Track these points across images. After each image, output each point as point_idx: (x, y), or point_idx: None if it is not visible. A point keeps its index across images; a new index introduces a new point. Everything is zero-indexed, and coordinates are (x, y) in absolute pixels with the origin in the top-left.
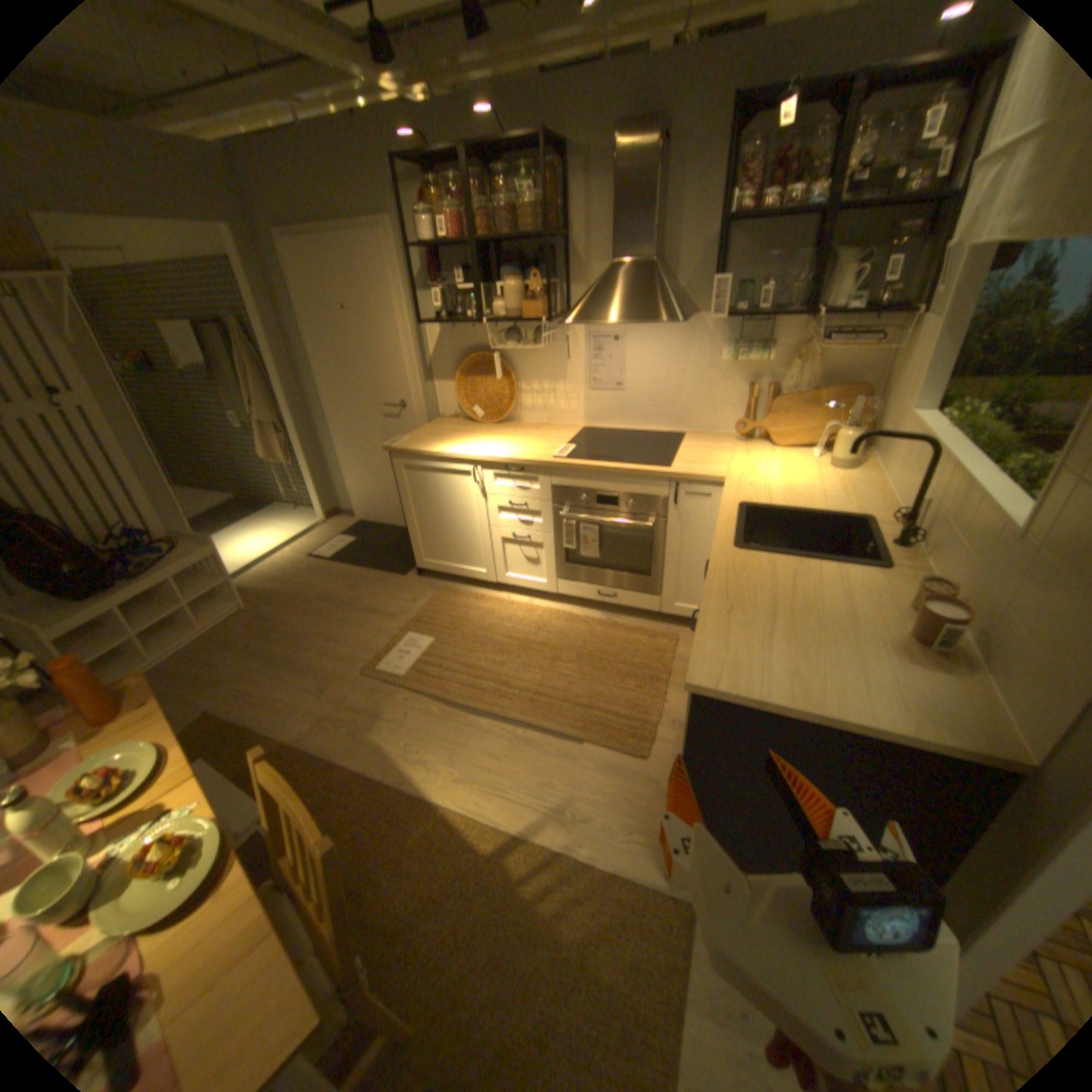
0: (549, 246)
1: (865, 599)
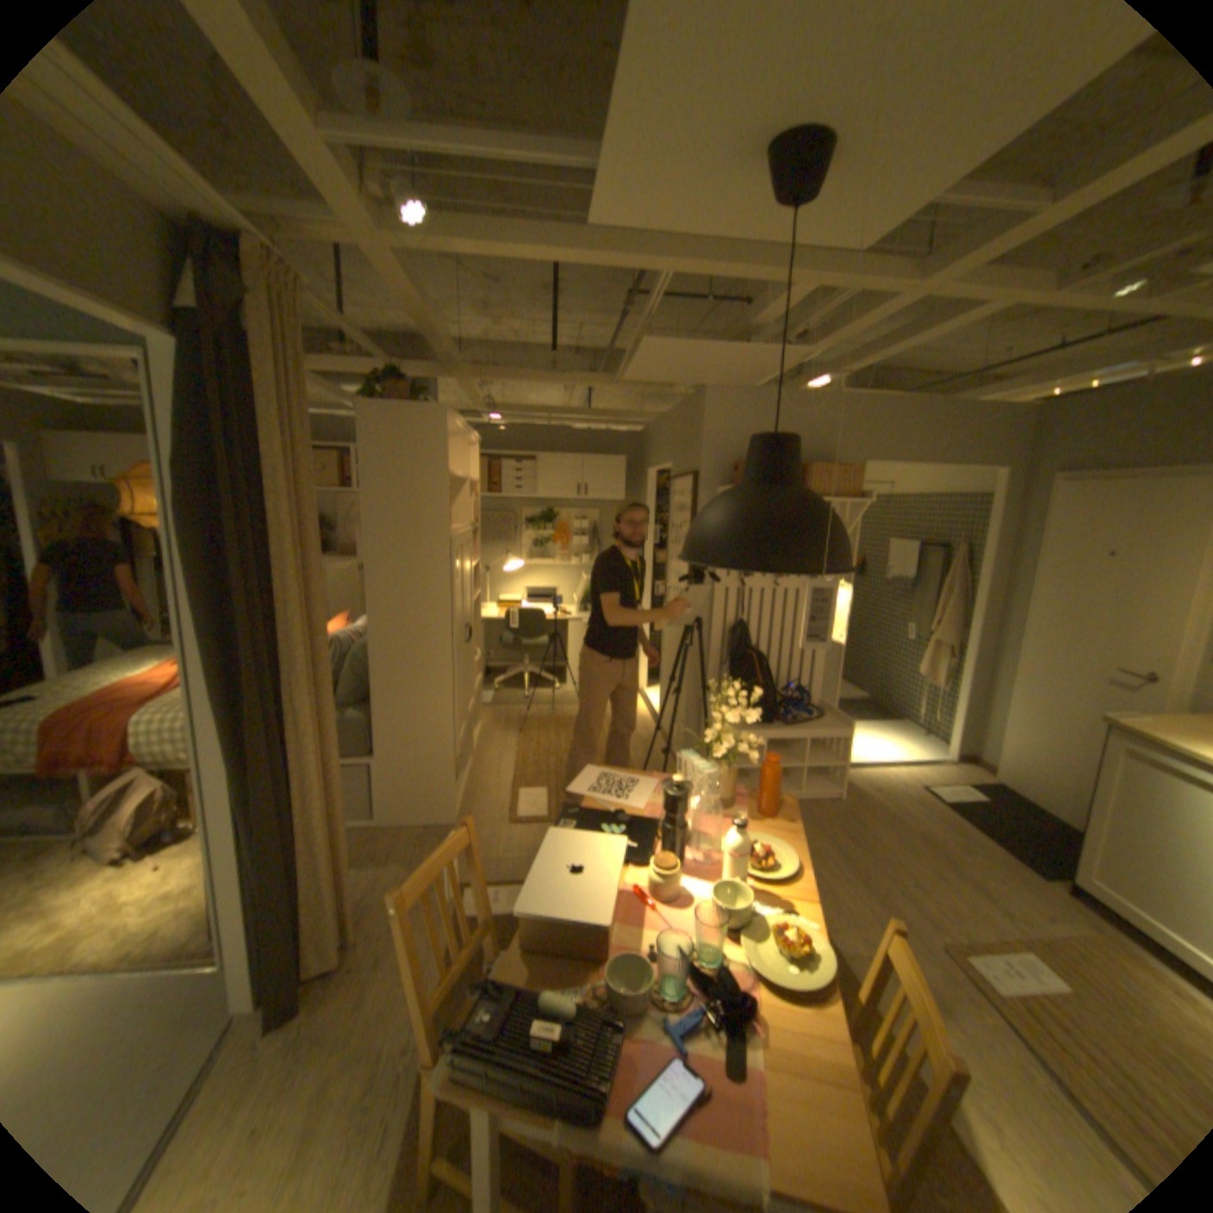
0: None
1: None
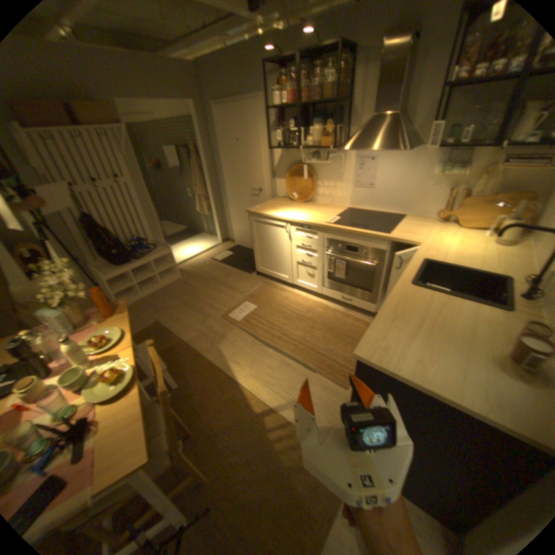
0: (340, 105)
1: (485, 327)
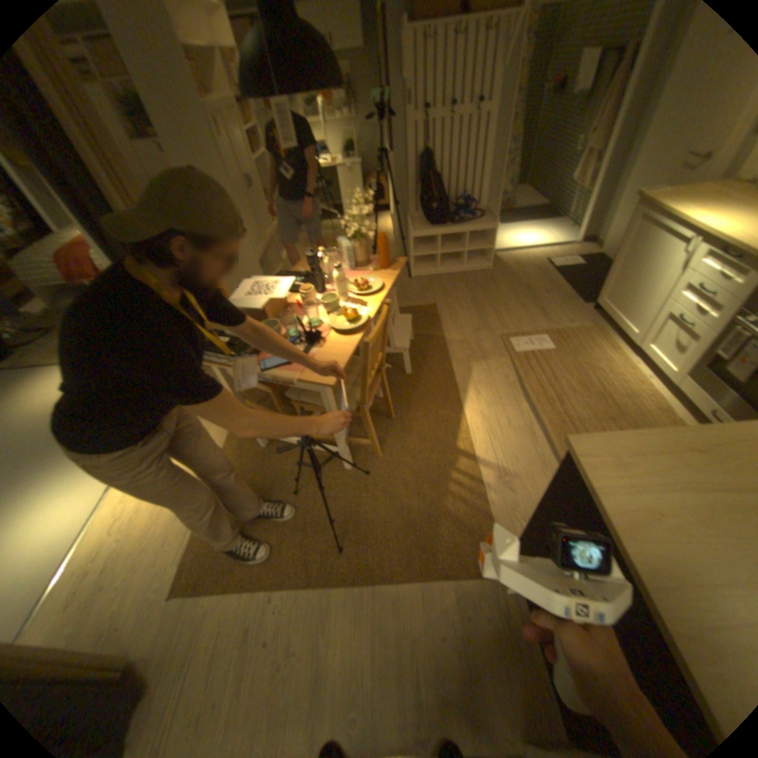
0: None
1: None
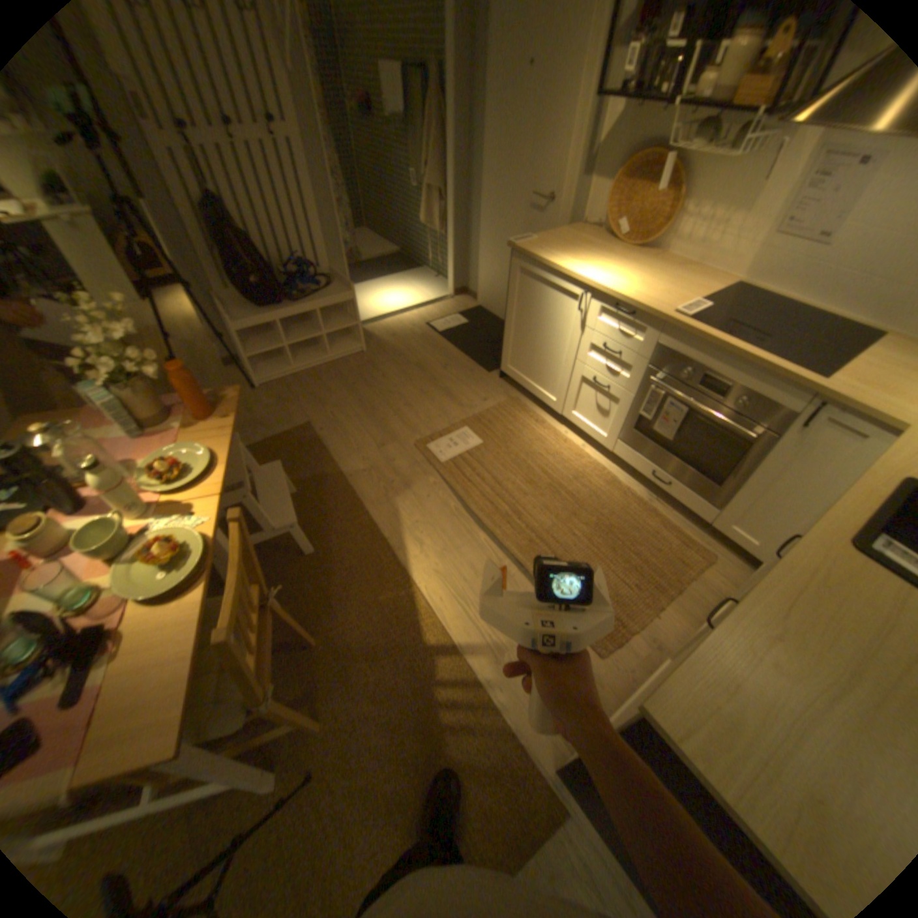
0: None
1: None
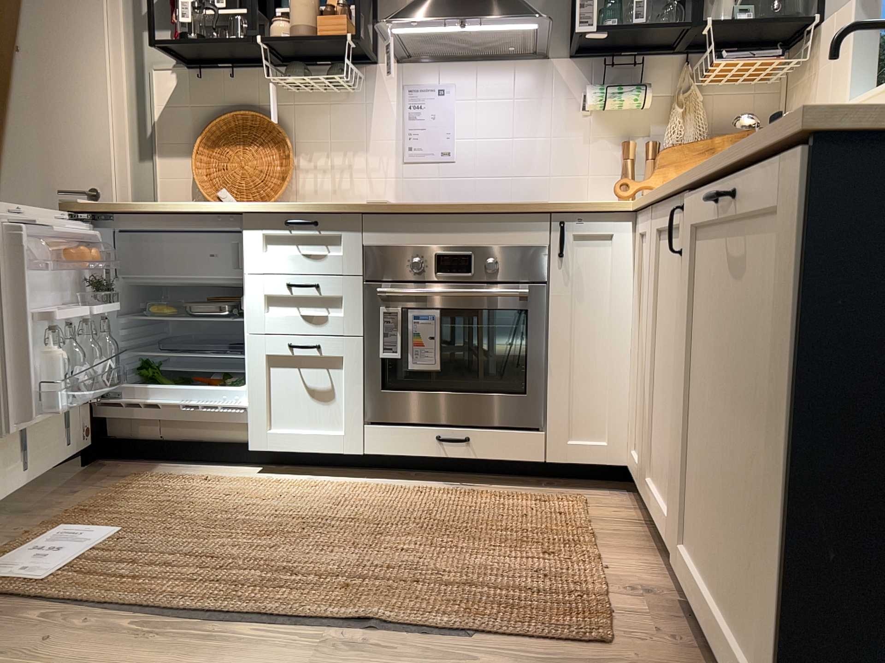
0: None
1: None
